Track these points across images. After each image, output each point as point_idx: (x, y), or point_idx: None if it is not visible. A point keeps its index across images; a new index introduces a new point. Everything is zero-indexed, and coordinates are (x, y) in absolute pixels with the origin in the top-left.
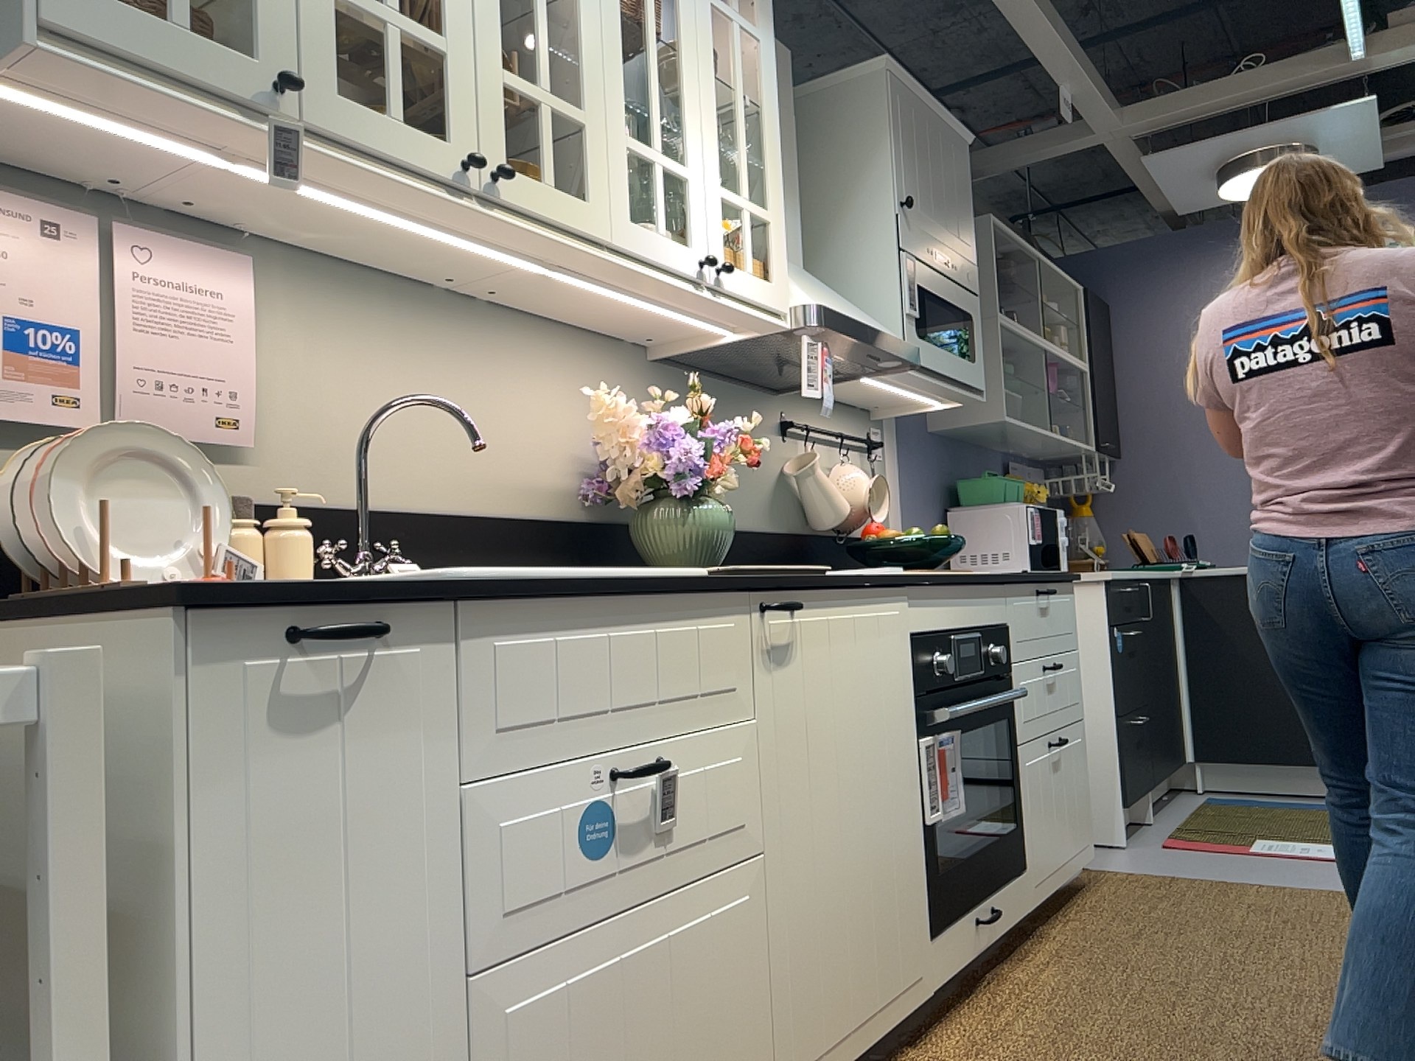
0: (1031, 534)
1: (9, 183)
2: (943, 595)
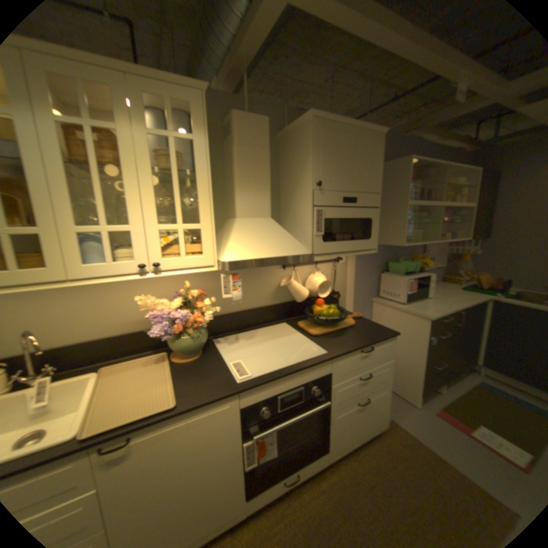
0: (408, 289)
1: None
2: (270, 384)
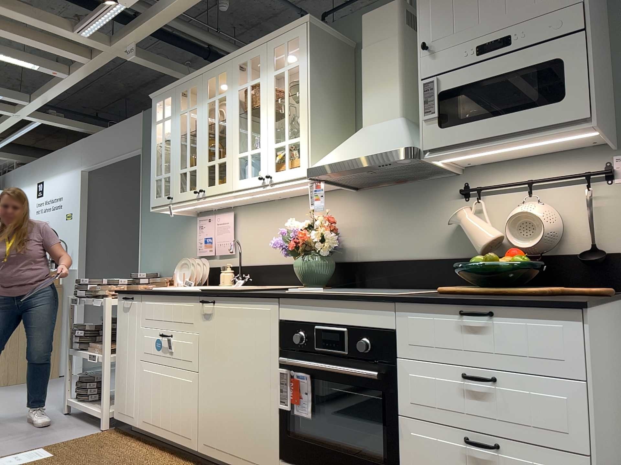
0: None
1: (207, 213)
2: (308, 304)
